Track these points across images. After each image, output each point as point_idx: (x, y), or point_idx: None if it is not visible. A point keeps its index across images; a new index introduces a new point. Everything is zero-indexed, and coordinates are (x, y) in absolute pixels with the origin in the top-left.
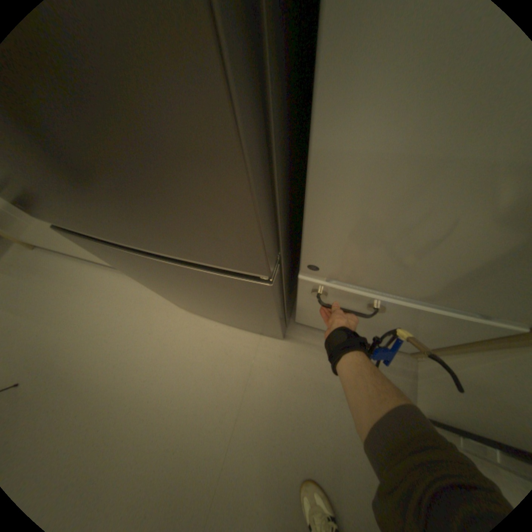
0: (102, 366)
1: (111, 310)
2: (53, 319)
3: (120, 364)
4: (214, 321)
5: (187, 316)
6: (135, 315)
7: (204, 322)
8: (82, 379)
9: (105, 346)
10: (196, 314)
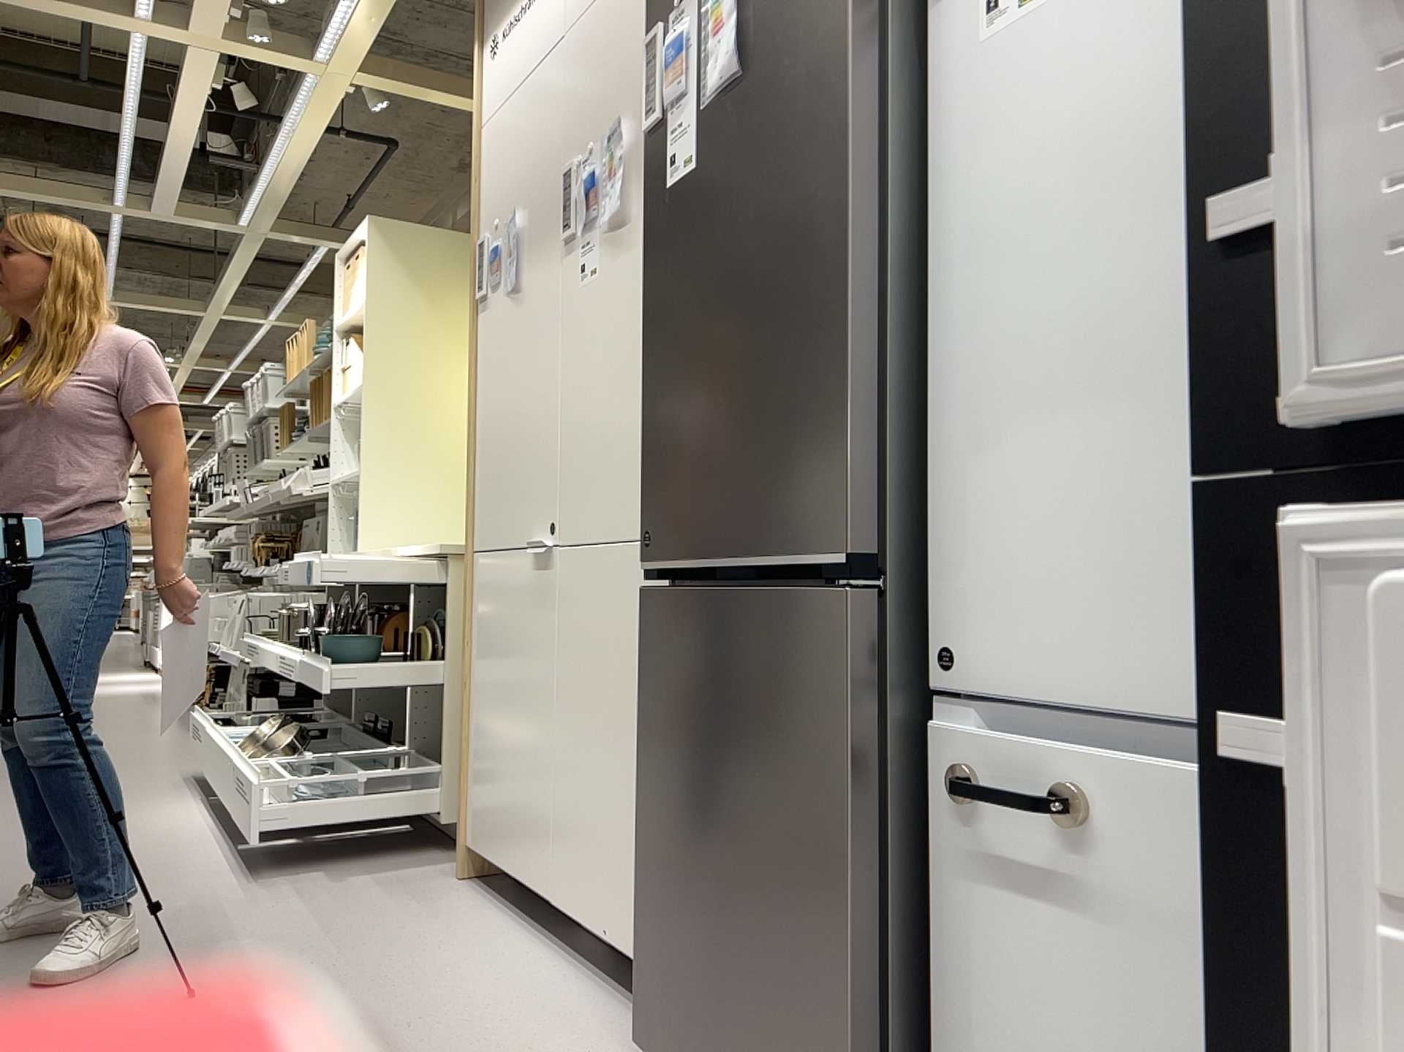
0: None
1: (481, 1002)
2: (368, 964)
3: None
4: None
5: None
6: (518, 1030)
7: None
8: None
9: (397, 1039)
10: None
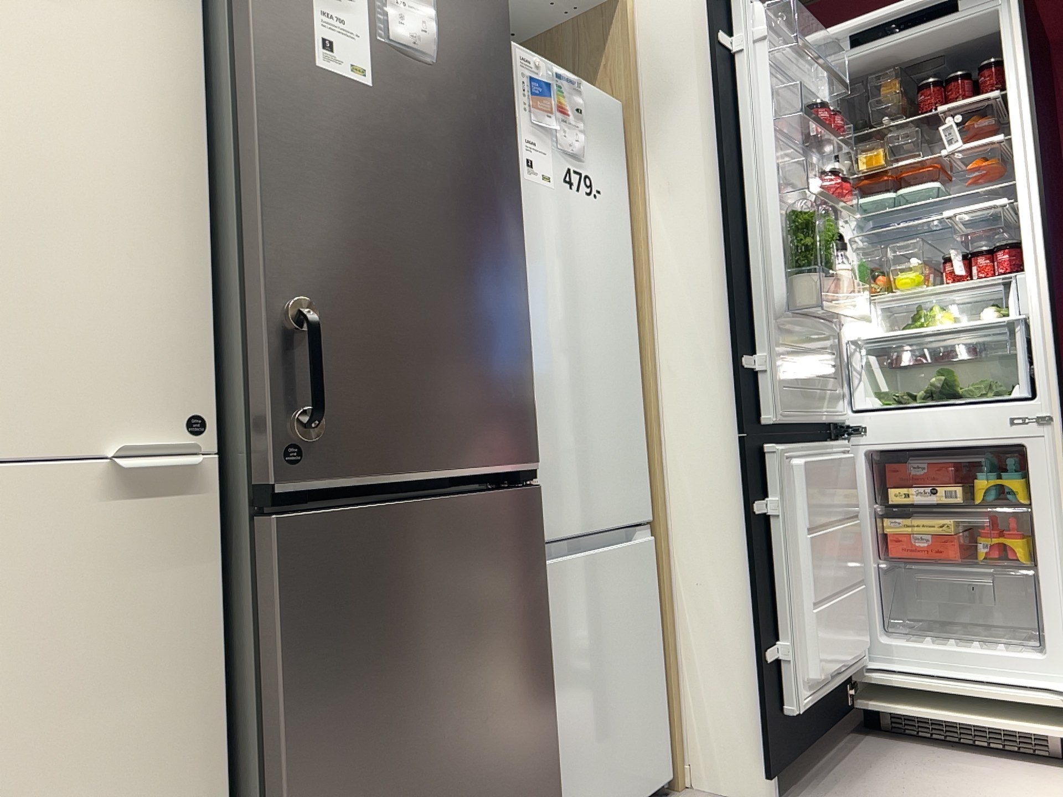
0: None
1: None
2: None
3: None
4: None
5: None
6: None
7: None
8: None
9: None
10: None
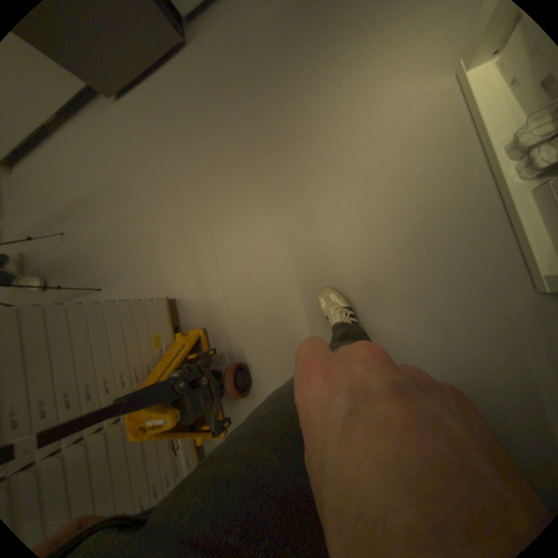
0: (96, 180)
1: (78, 150)
2: (54, 189)
3: (104, 168)
4: (137, 86)
5: (120, 103)
6: (92, 137)
7: (132, 93)
8: (91, 197)
9: (90, 170)
10: (124, 95)
